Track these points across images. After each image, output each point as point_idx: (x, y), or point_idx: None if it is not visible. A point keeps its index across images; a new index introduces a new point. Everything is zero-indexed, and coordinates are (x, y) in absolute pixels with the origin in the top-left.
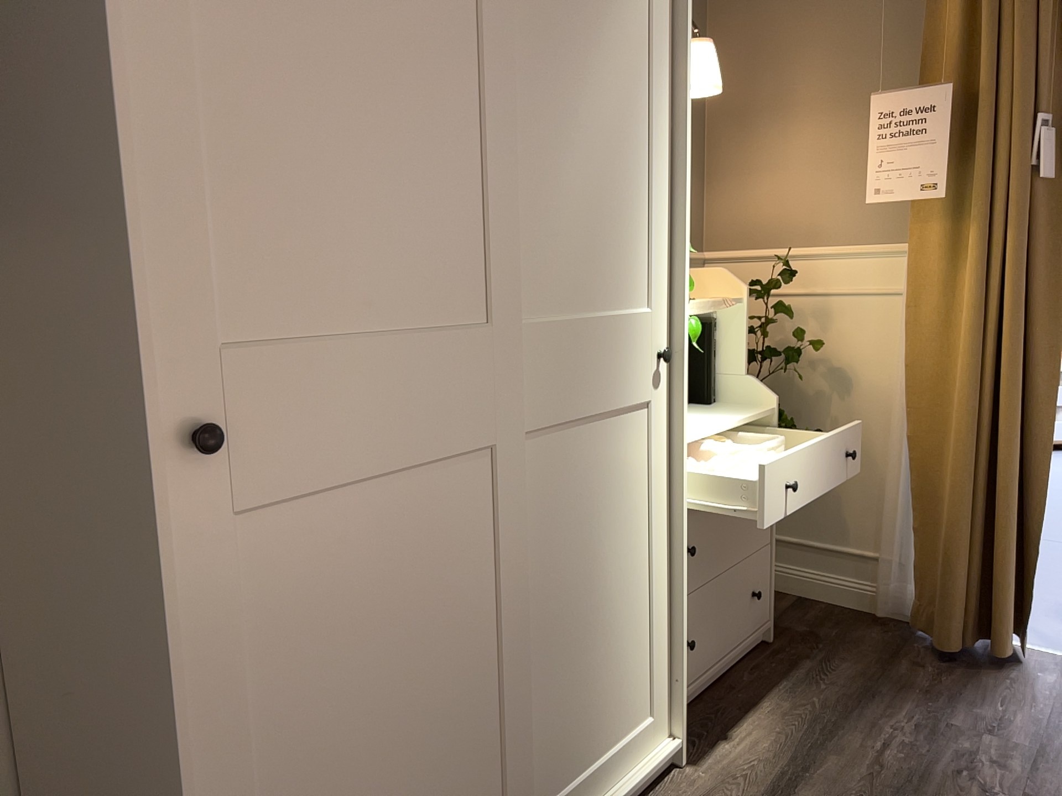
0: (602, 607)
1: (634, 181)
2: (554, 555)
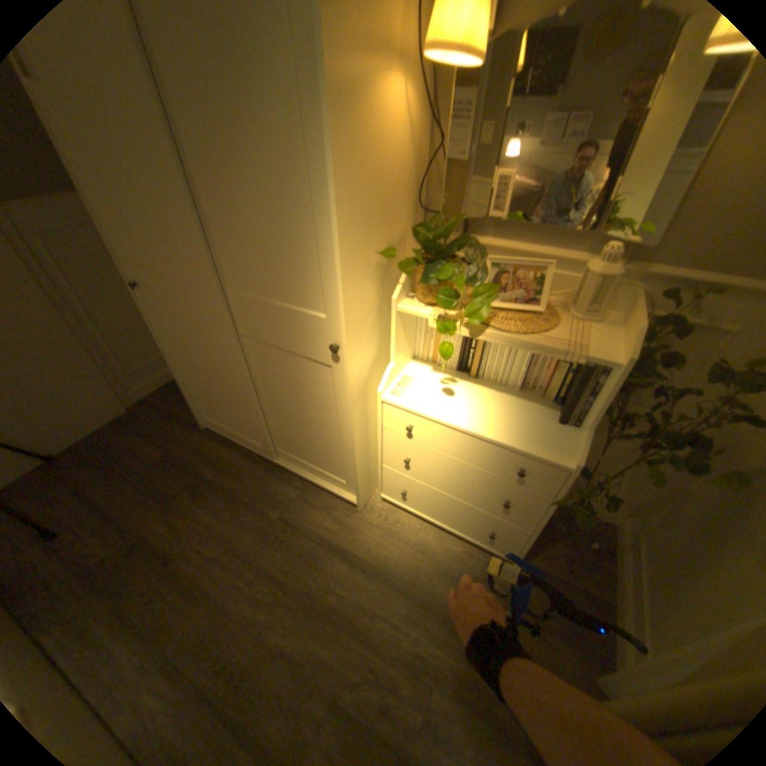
0: (305, 424)
1: (297, 228)
2: (272, 388)
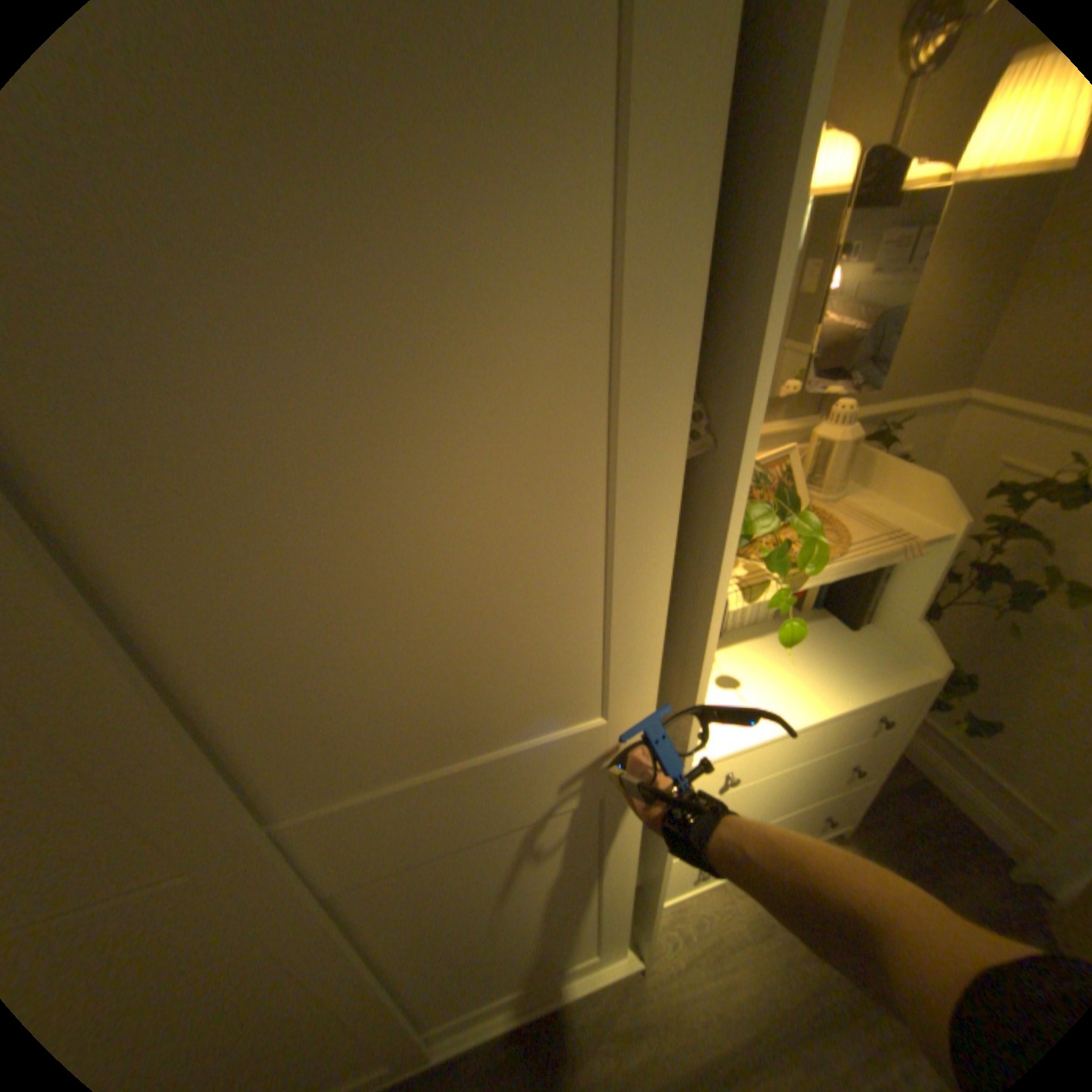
0: (522, 934)
1: (576, 575)
2: (429, 935)
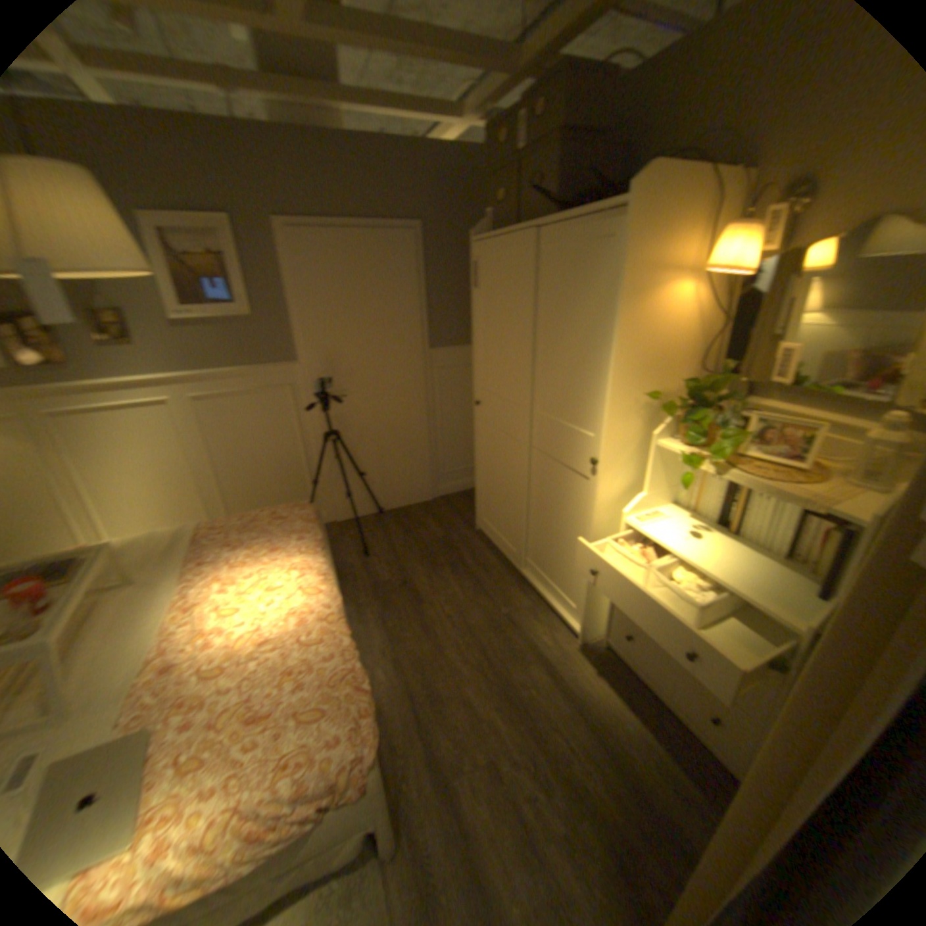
0: (556, 535)
1: (589, 372)
2: (540, 496)
